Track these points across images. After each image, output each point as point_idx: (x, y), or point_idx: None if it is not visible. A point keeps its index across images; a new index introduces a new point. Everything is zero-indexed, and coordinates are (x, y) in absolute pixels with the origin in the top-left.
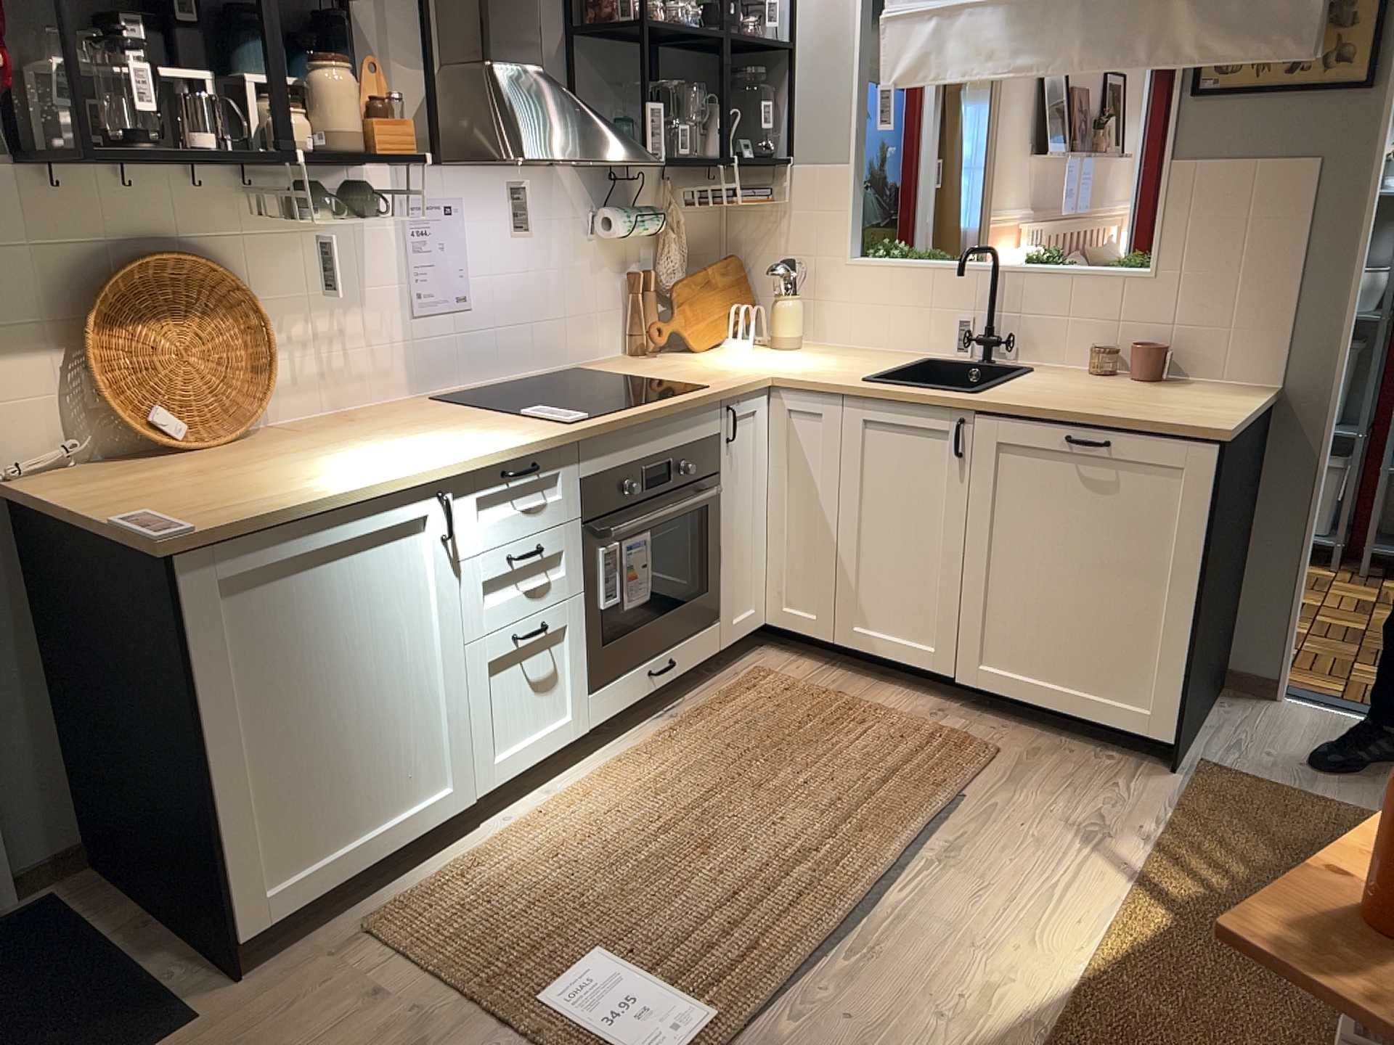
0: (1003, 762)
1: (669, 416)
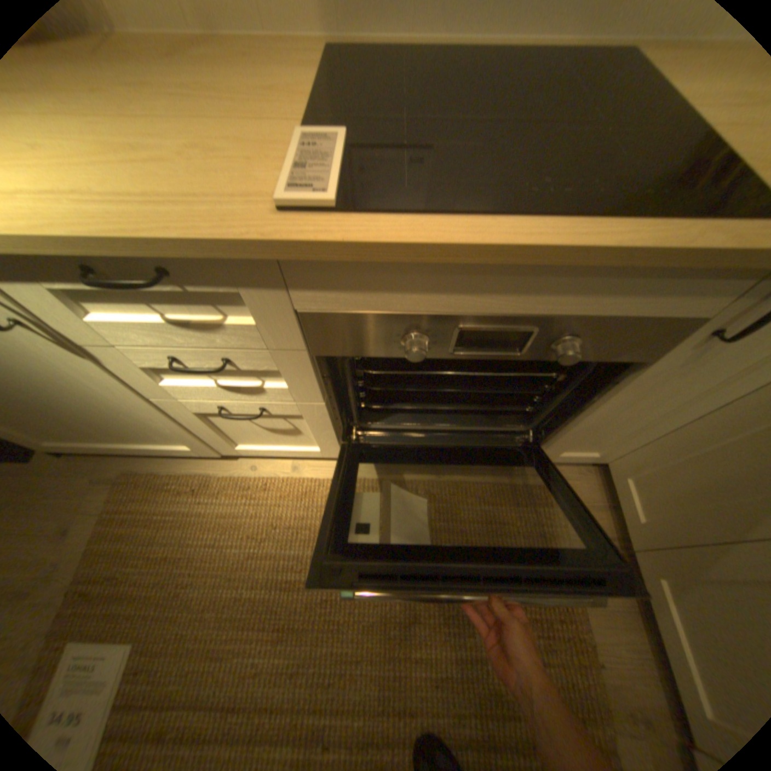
0: None
1: (566, 263)
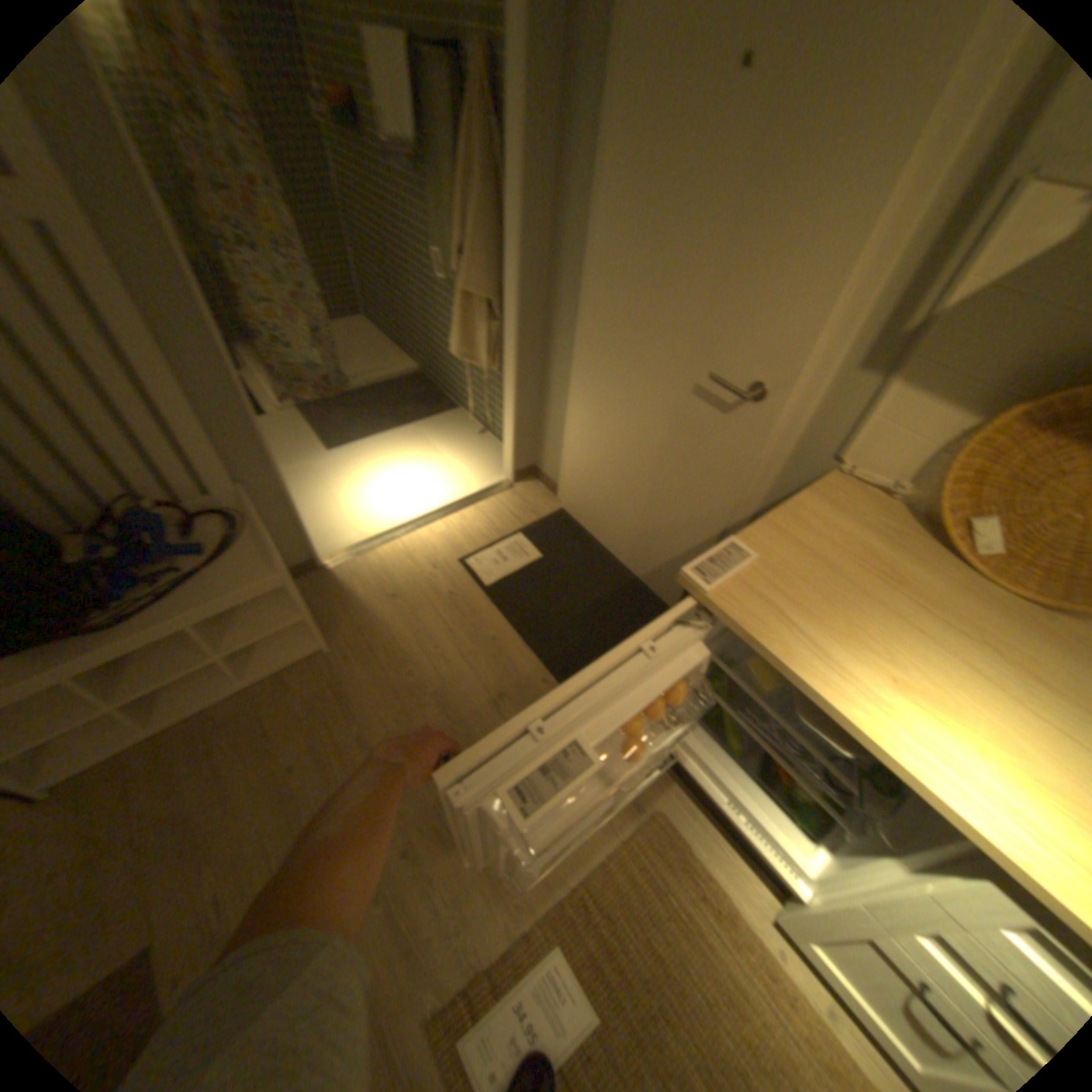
0: None
1: None
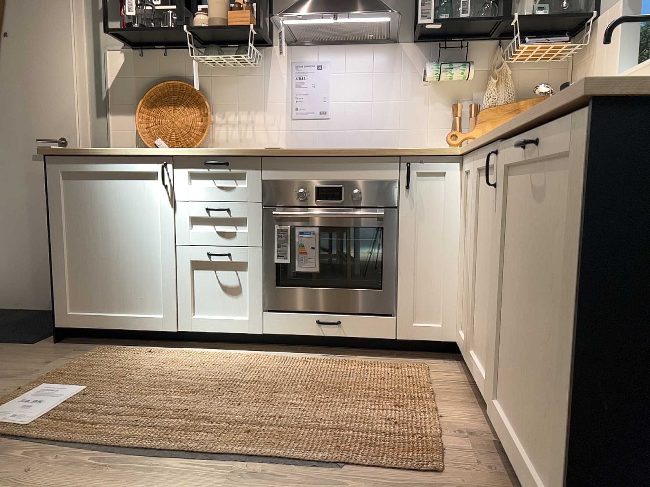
0: (426, 480)
1: (341, 158)
